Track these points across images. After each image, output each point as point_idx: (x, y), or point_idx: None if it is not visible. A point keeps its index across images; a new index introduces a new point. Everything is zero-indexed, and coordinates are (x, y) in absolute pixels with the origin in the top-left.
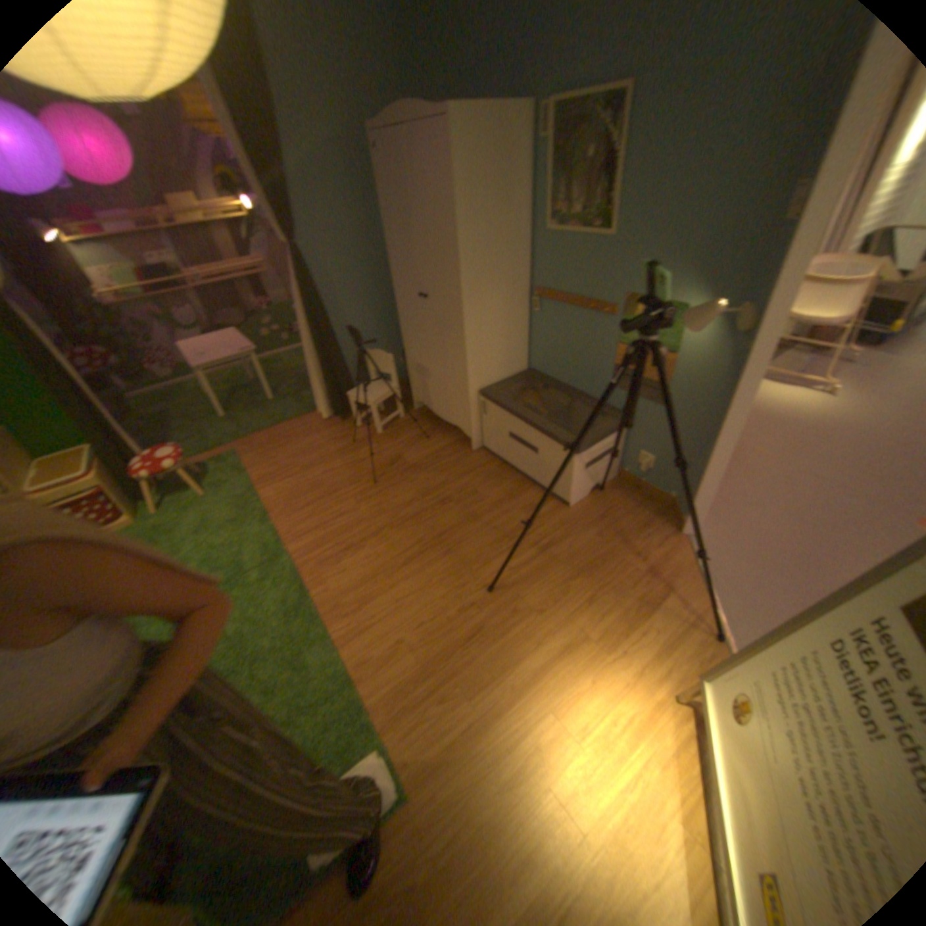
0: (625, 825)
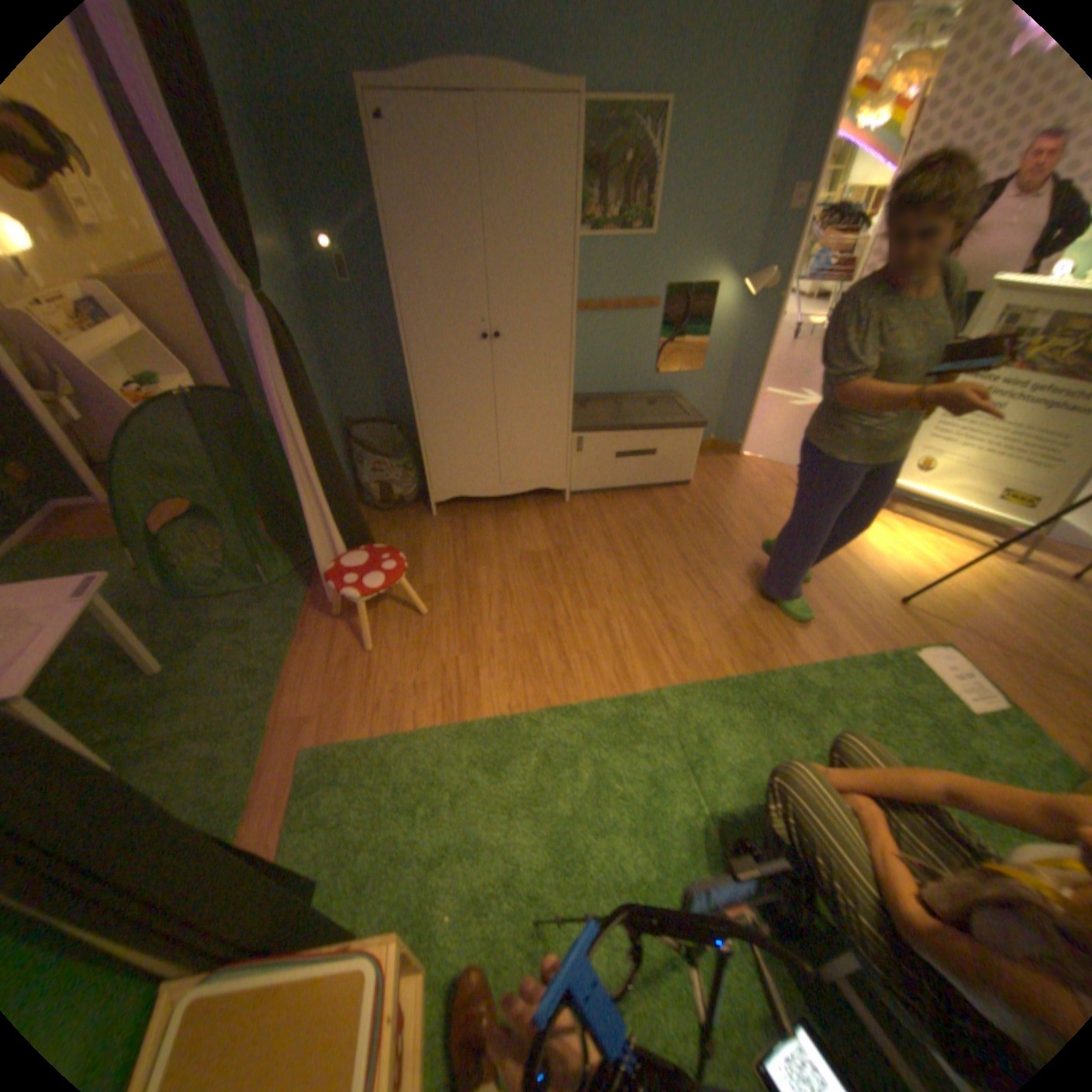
0: (943, 556)
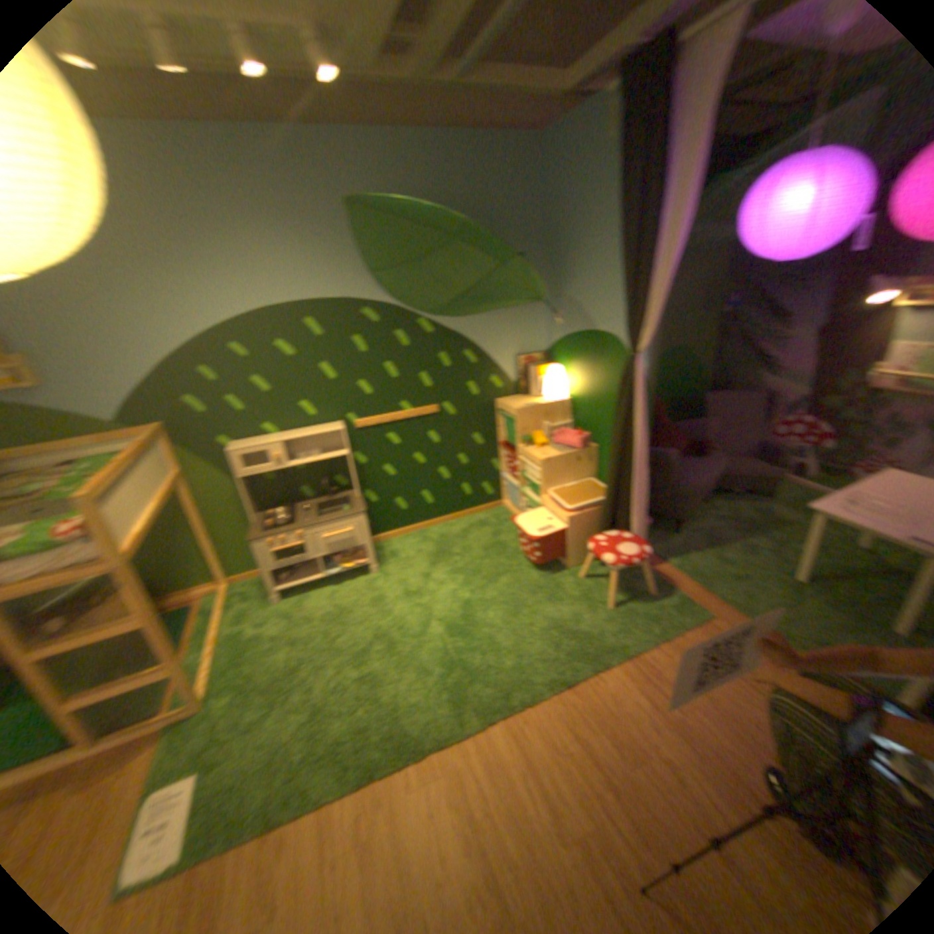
0: None
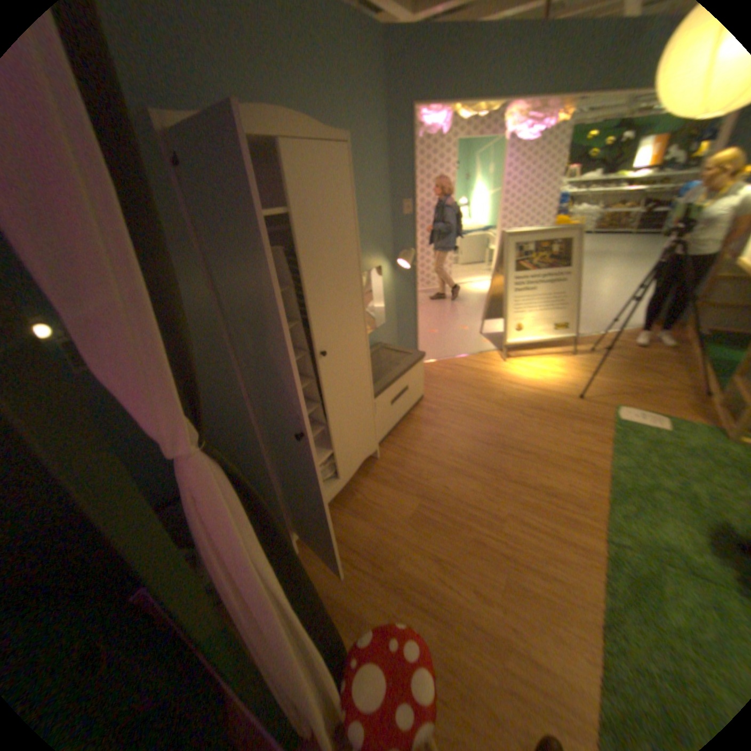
0: (552, 366)
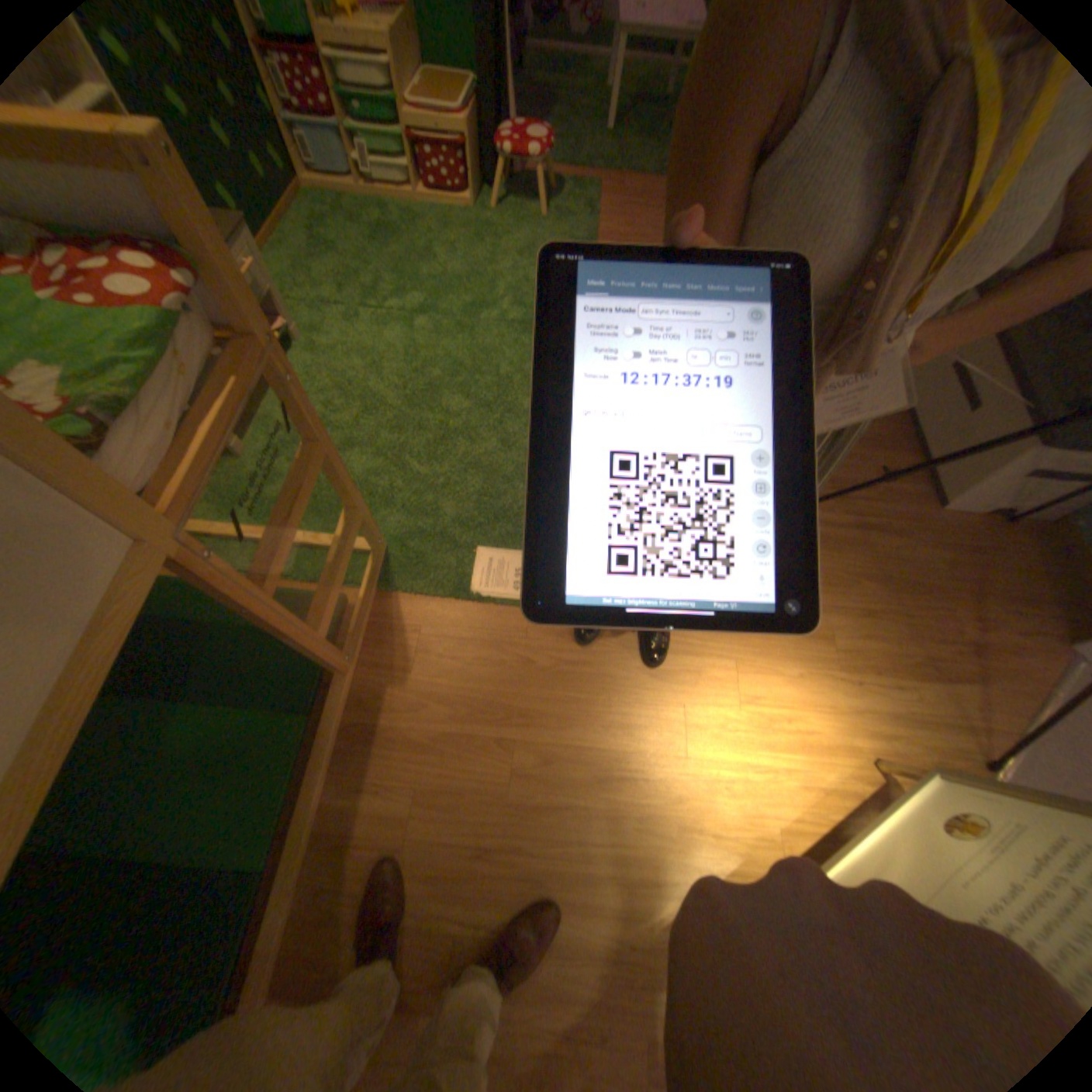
0: (728, 784)
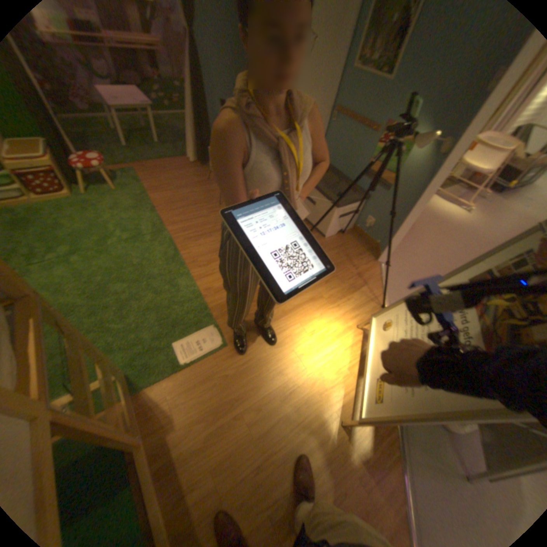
0: (324, 367)
